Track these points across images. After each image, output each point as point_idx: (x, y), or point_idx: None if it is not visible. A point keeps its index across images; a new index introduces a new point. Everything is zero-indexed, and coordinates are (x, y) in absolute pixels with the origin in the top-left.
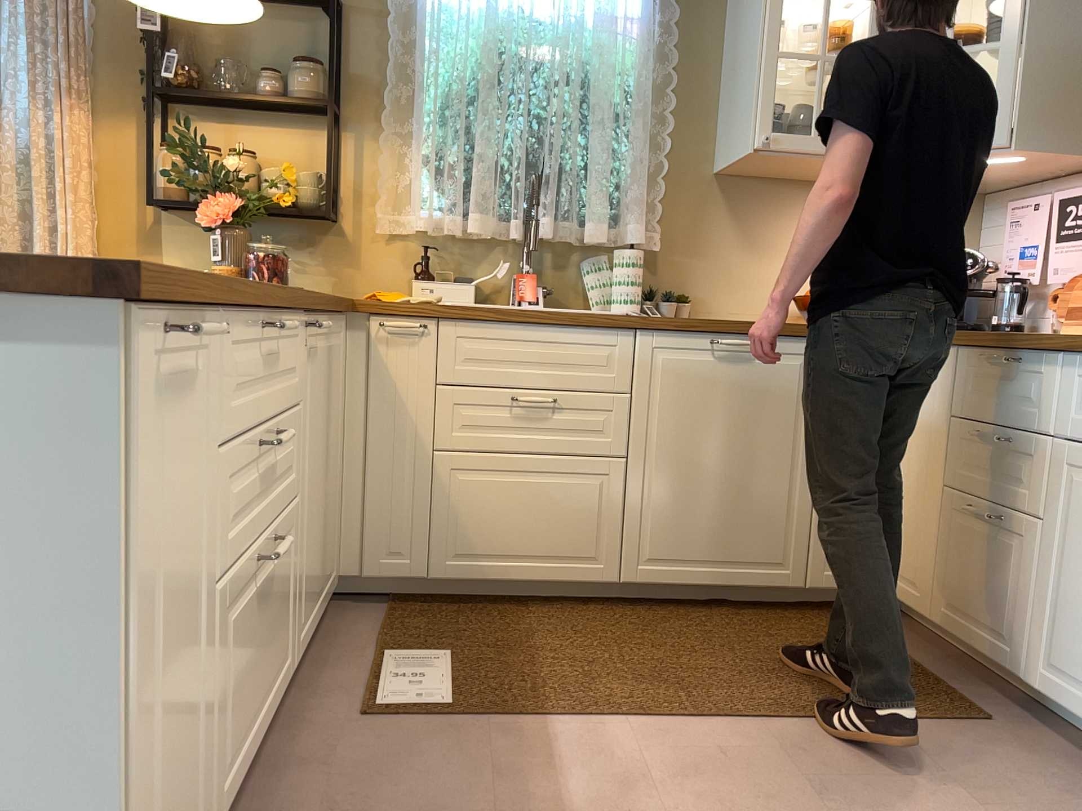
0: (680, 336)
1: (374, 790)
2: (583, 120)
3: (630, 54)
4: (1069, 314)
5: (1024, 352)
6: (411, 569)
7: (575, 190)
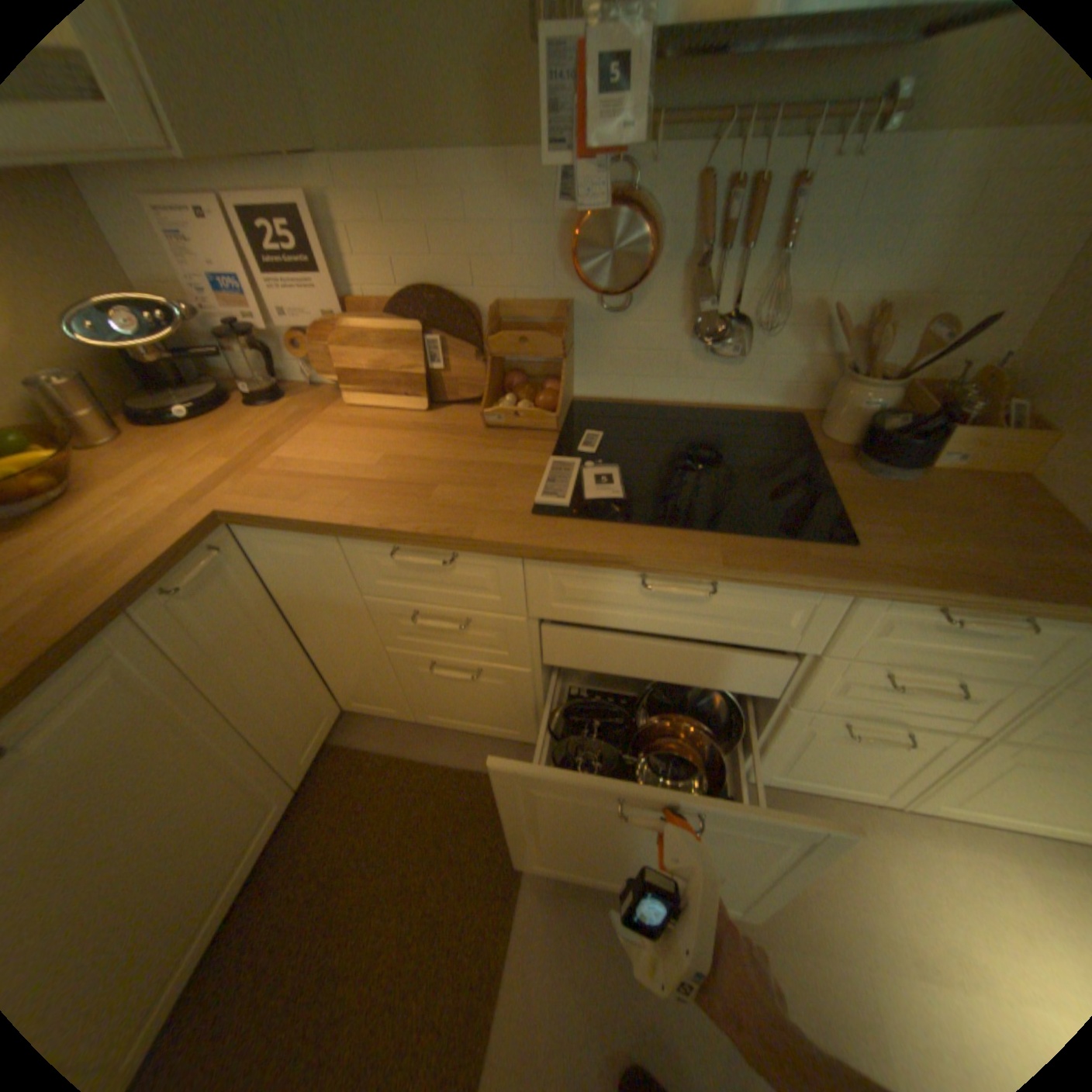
0: None
1: None
2: None
3: None
4: (340, 377)
5: (464, 550)
6: None
7: None
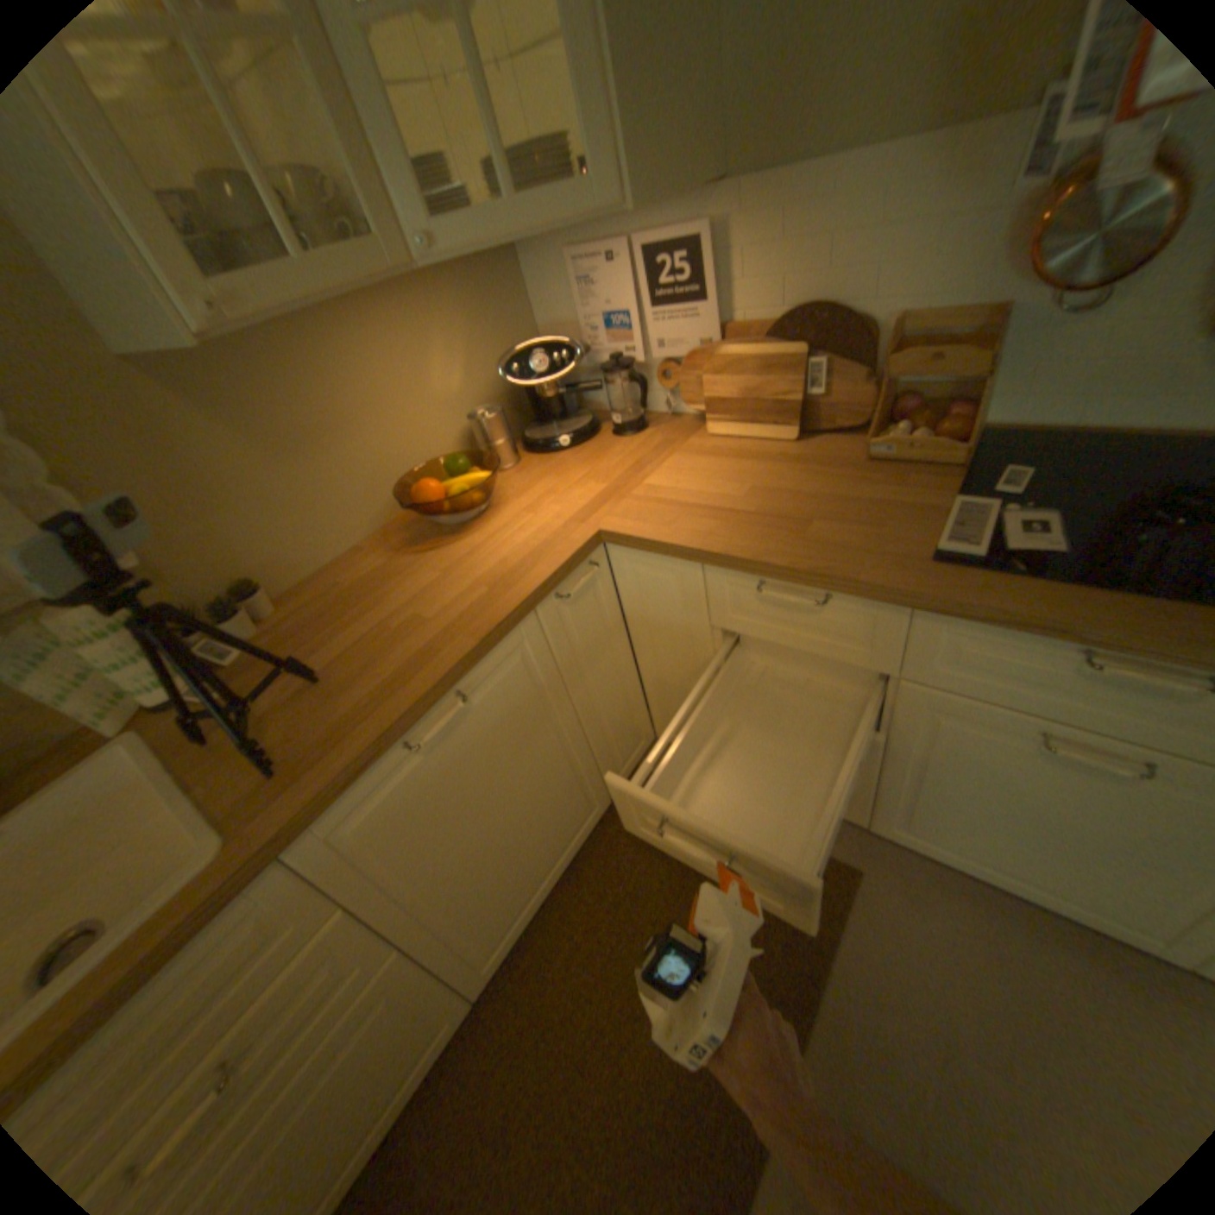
0: (355, 791)
1: None
2: None
3: None
4: (707, 407)
5: (842, 594)
6: None
7: None
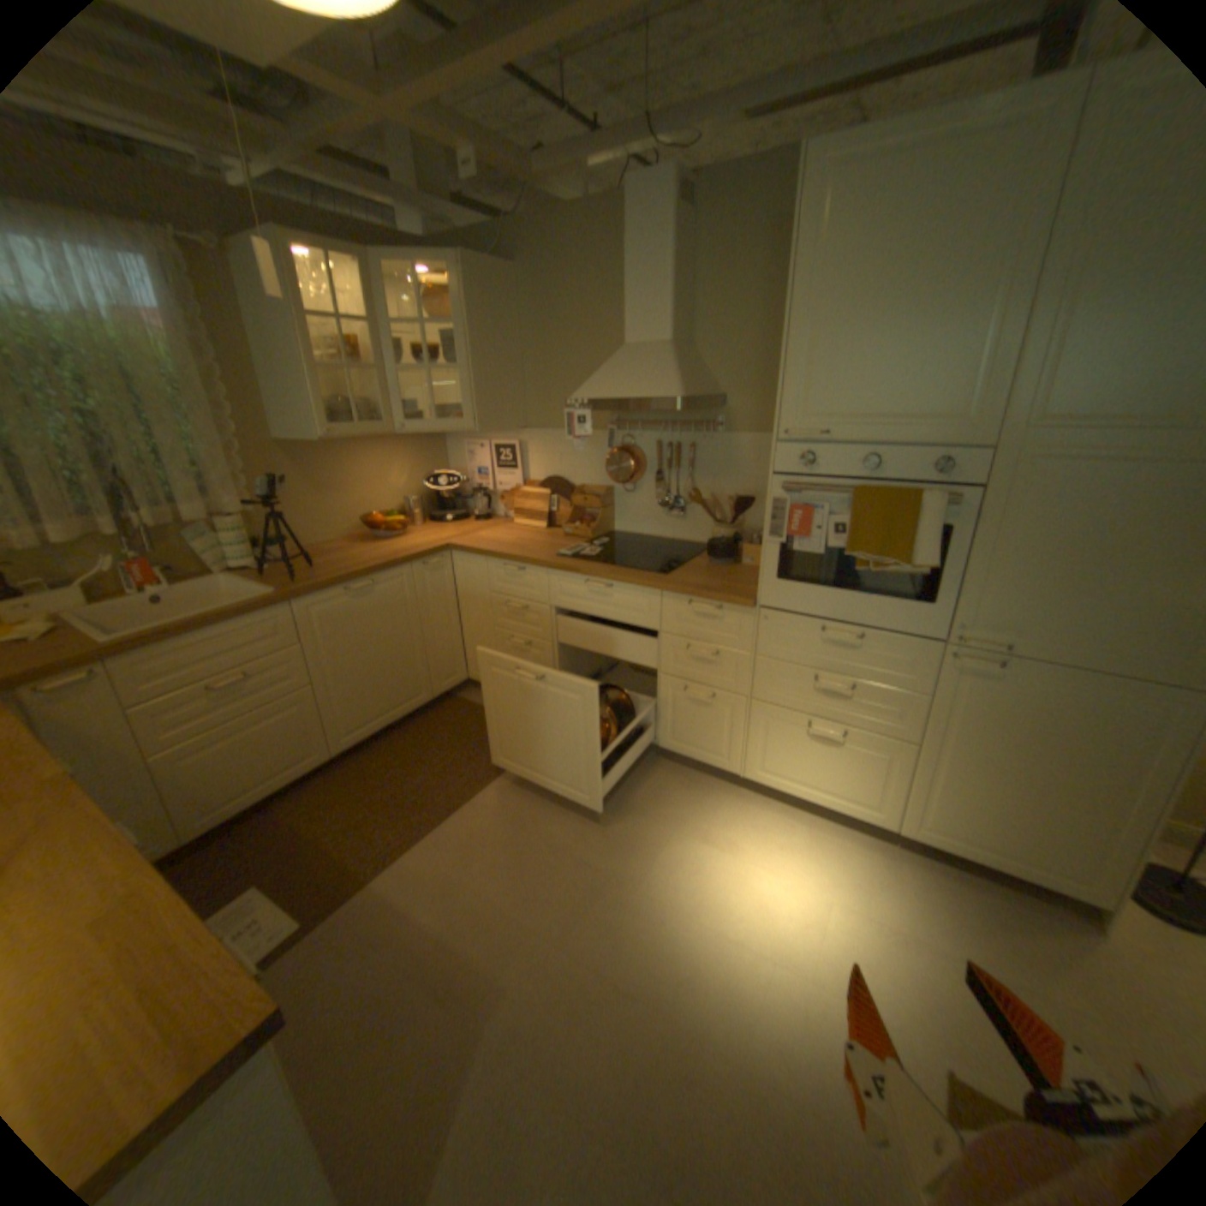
0: (323, 597)
1: (315, 1023)
2: (134, 415)
3: (162, 351)
4: (515, 513)
5: (527, 567)
6: (165, 851)
7: (151, 479)
